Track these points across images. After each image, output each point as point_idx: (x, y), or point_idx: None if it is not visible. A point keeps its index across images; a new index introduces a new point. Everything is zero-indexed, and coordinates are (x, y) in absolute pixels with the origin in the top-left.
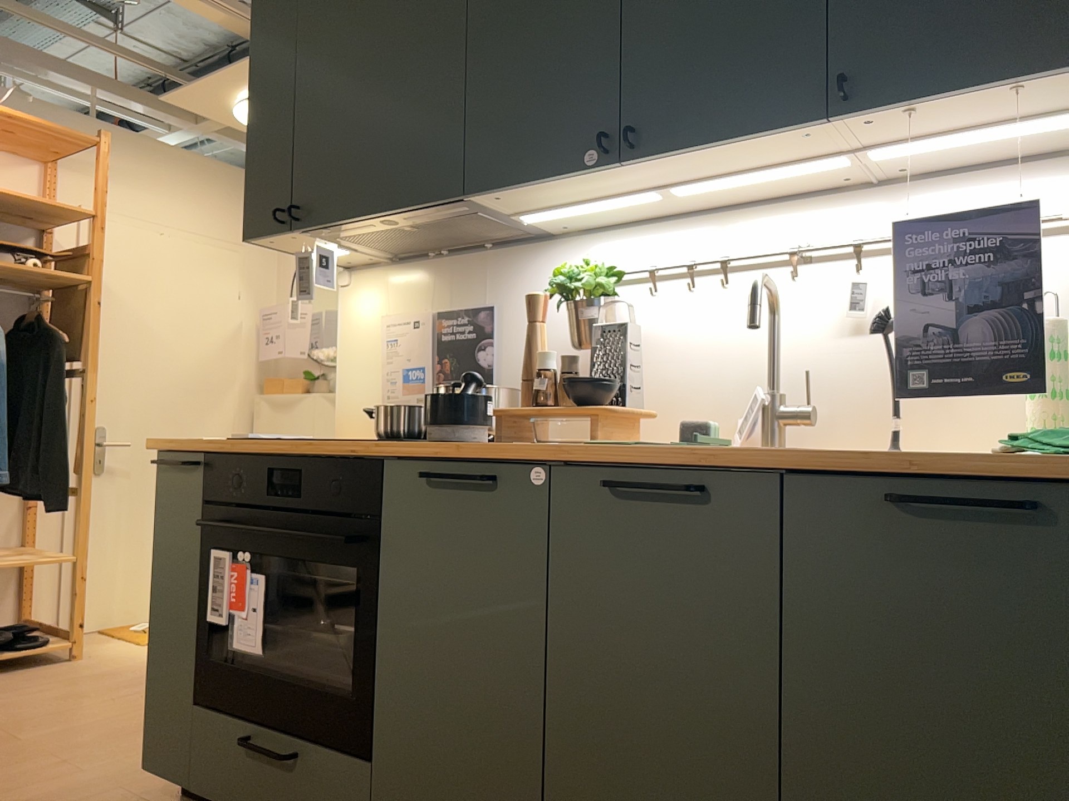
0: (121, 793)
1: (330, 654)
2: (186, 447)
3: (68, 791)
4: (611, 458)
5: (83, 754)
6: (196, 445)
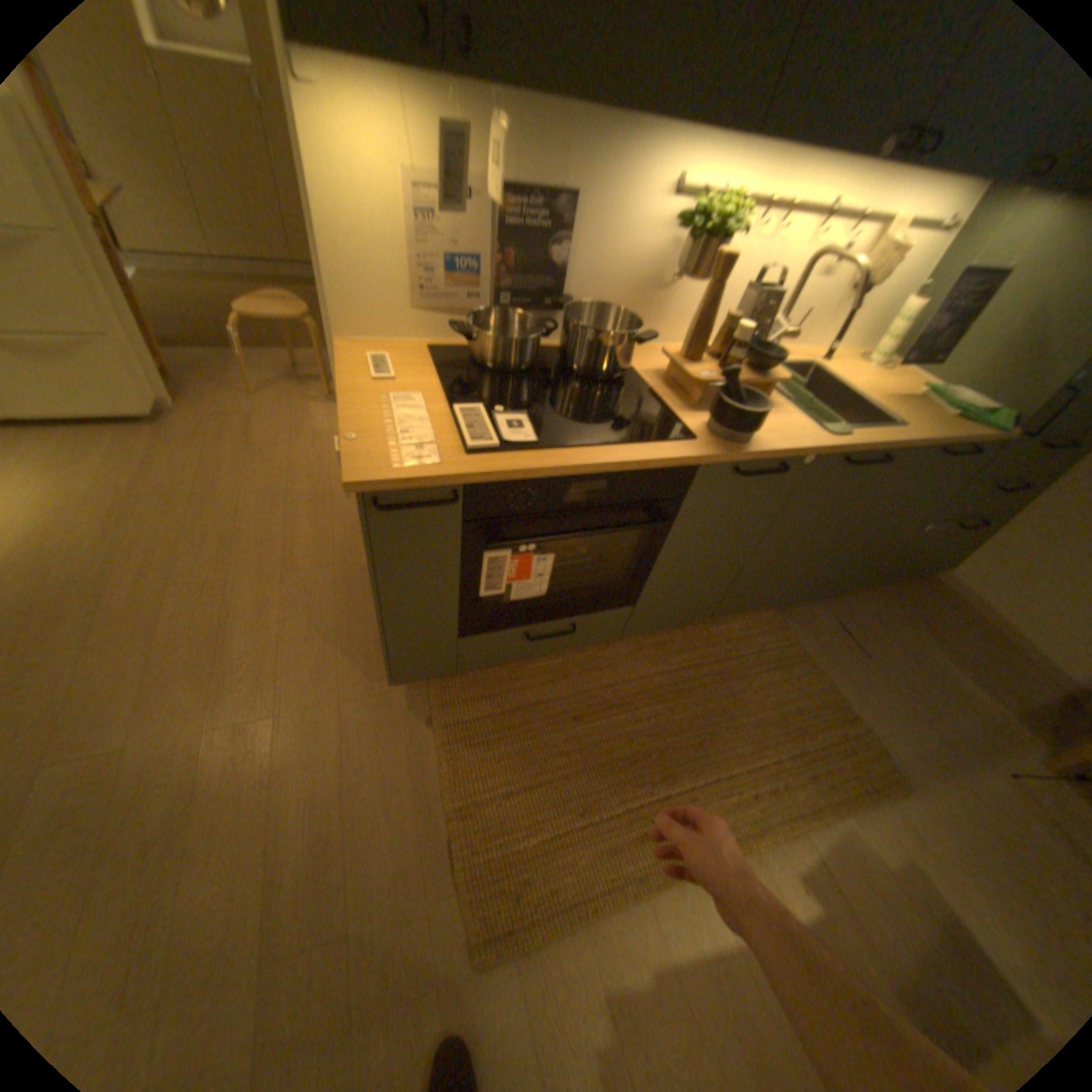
0: (346, 702)
1: (590, 569)
2: (438, 483)
3: (306, 735)
4: (859, 449)
5: (227, 706)
6: (464, 480)
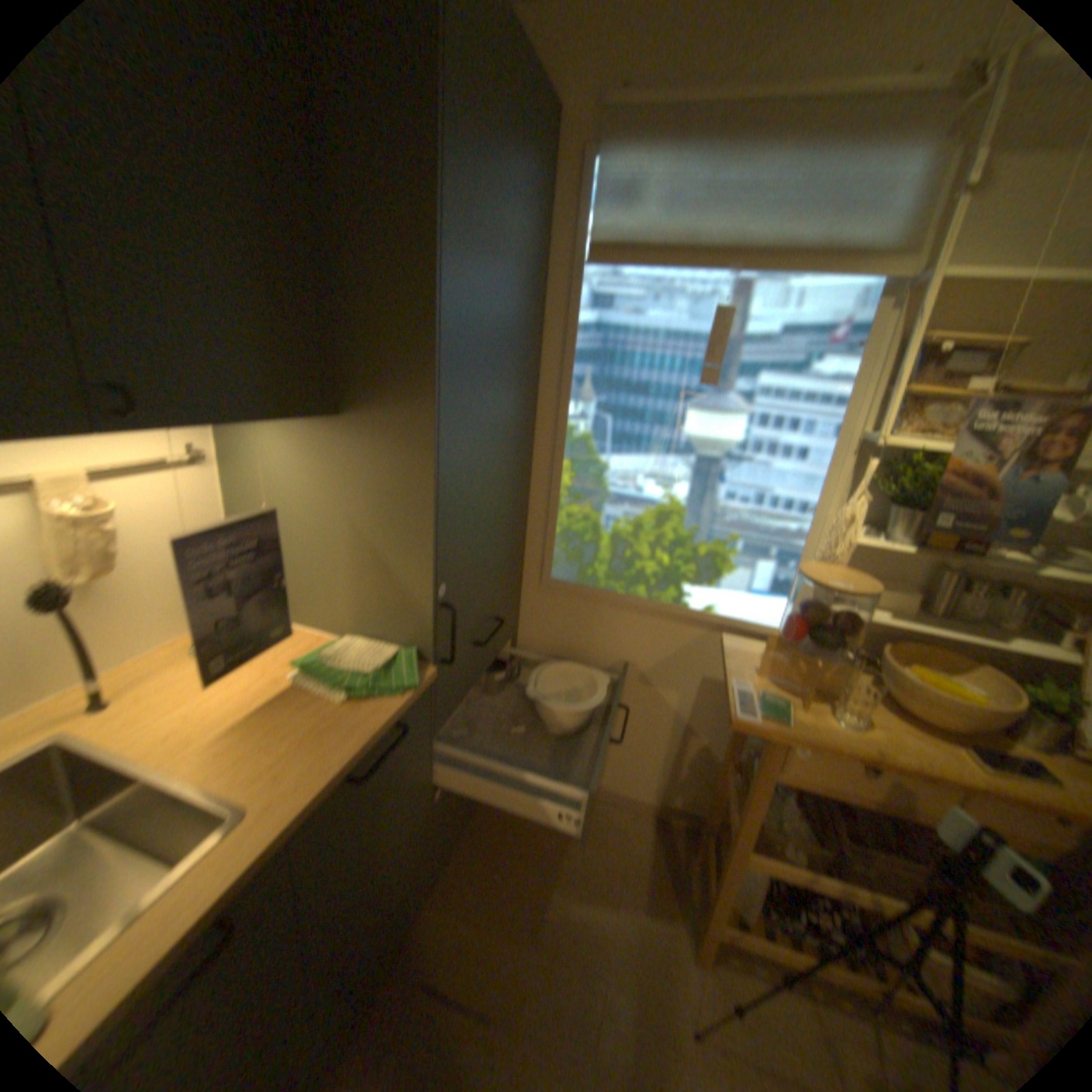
0: None
1: None
2: None
3: None
4: None
5: None
6: None
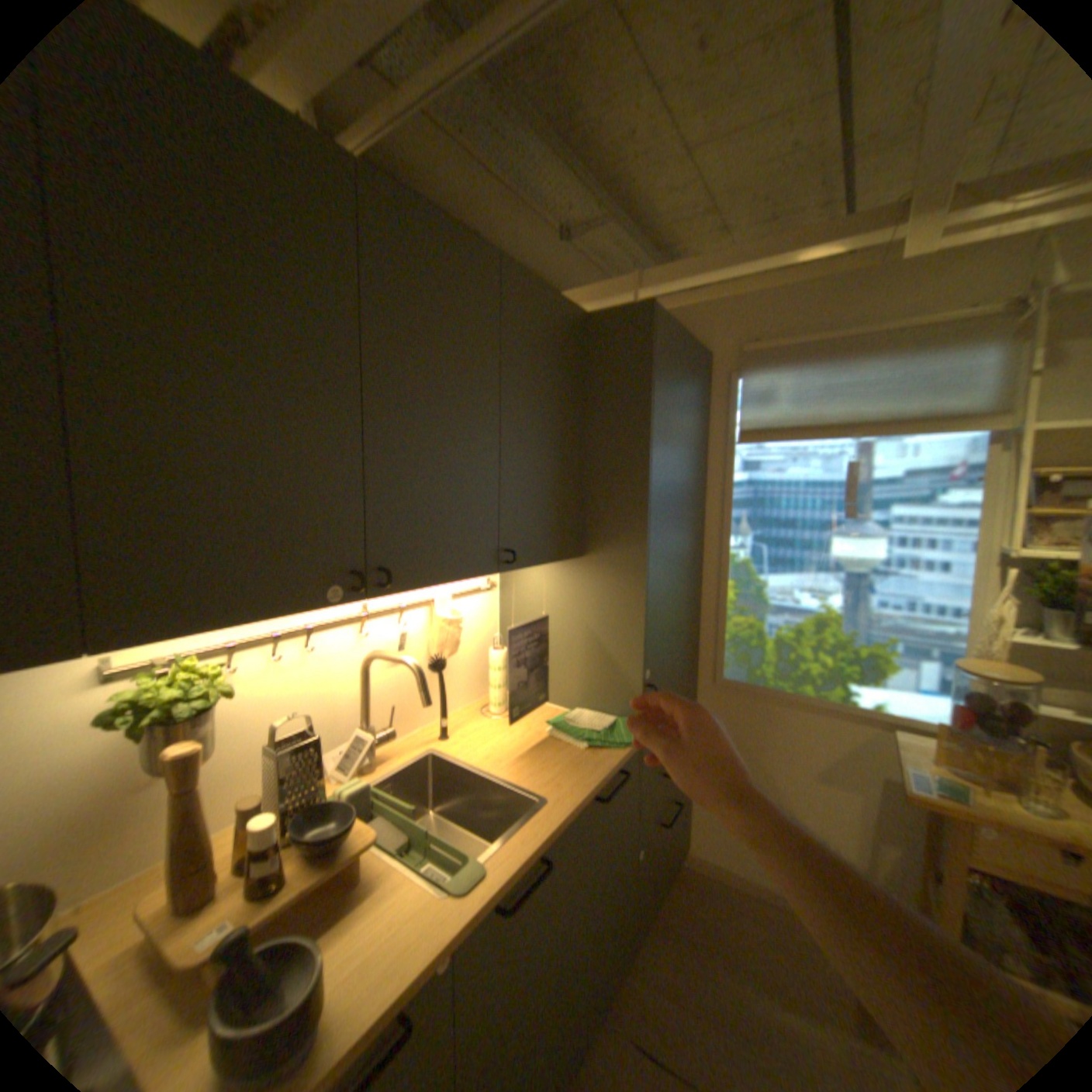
0: None
1: None
2: None
3: None
4: (503, 891)
5: None
6: None
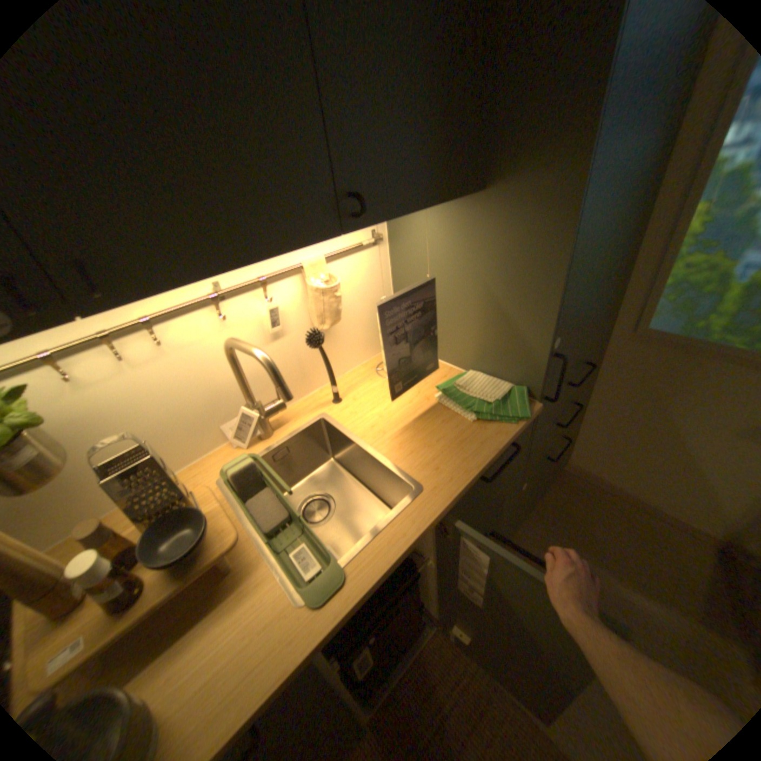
0: None
1: None
2: None
3: None
4: (362, 602)
5: None
6: None
